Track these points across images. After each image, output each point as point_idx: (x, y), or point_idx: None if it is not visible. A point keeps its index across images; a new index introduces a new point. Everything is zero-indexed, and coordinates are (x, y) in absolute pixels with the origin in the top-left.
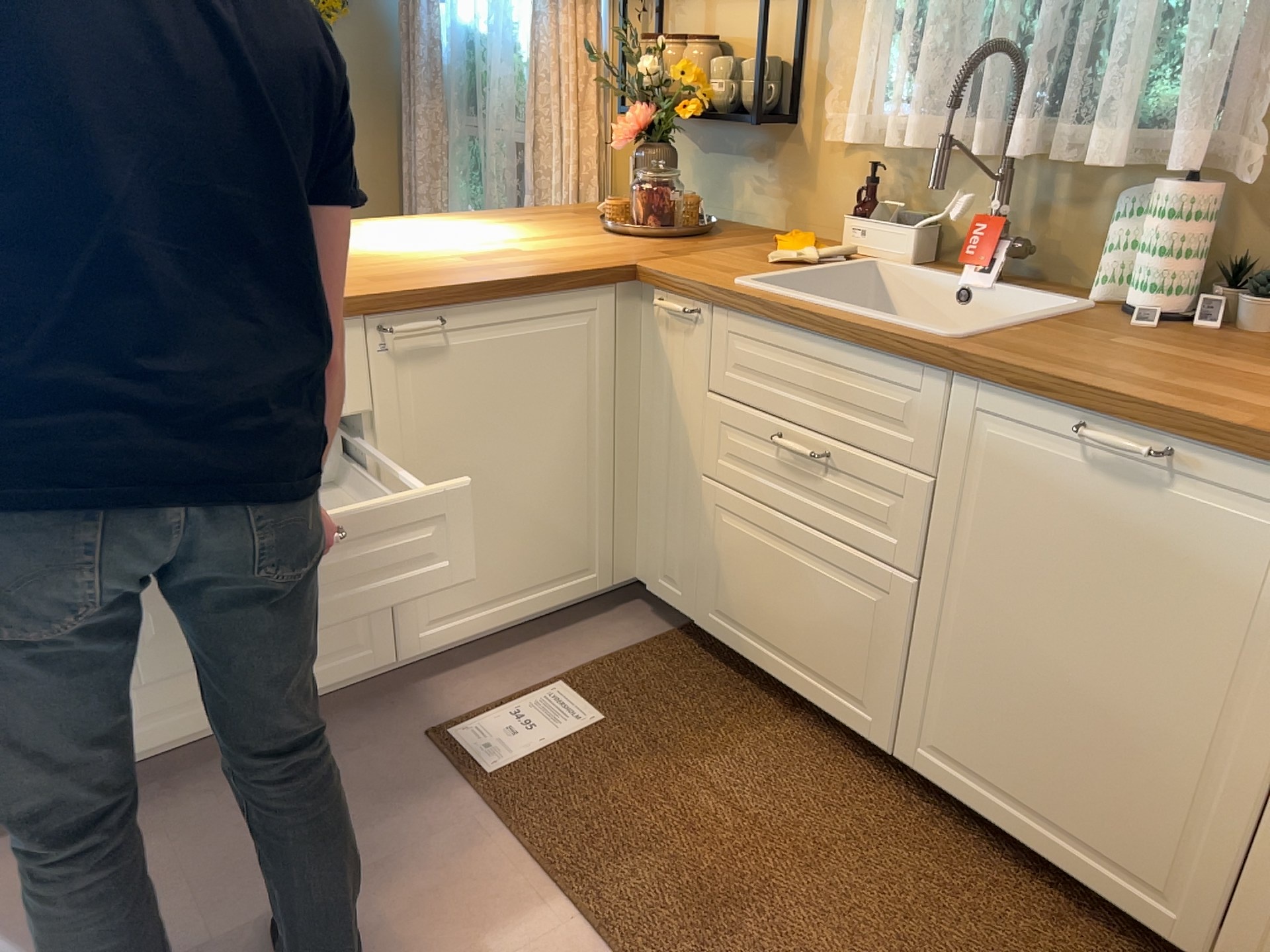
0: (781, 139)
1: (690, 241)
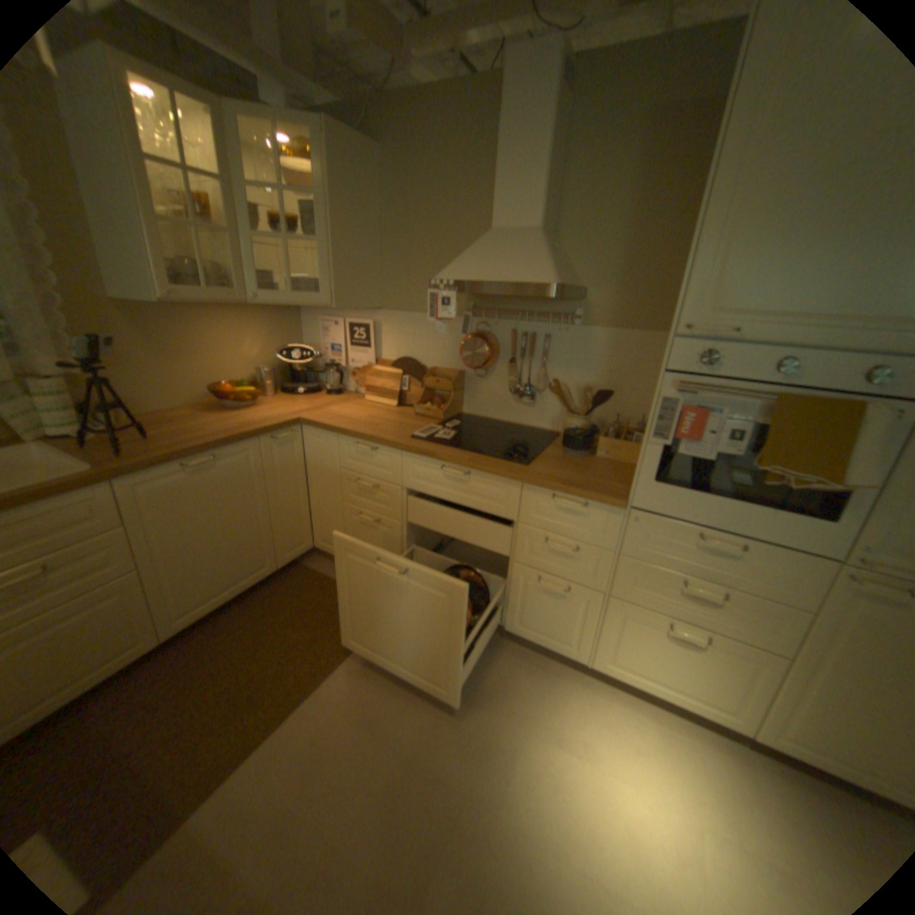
0: None
1: None
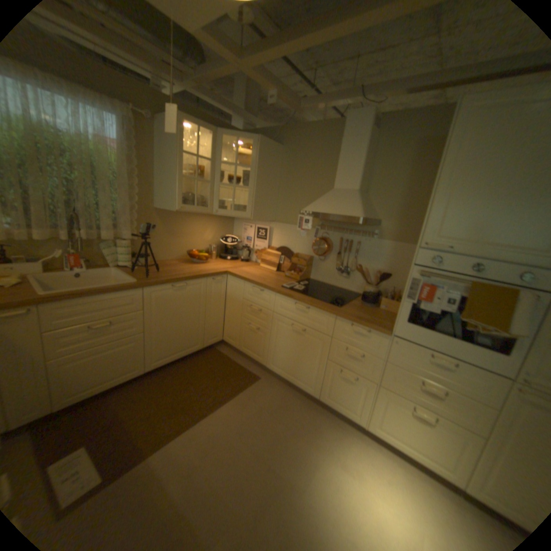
0: None
1: None
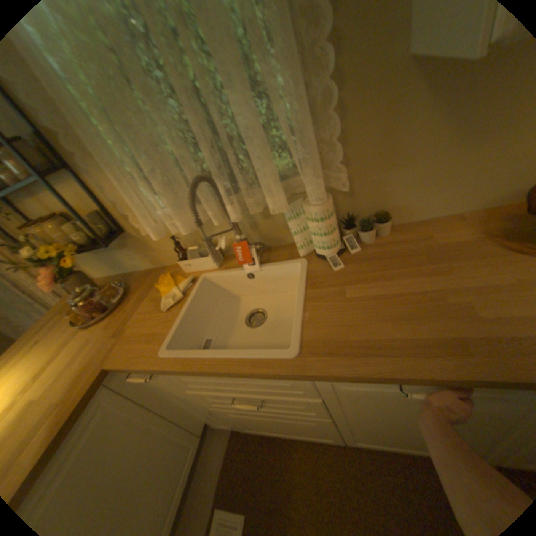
0: (122, 237)
1: (119, 310)
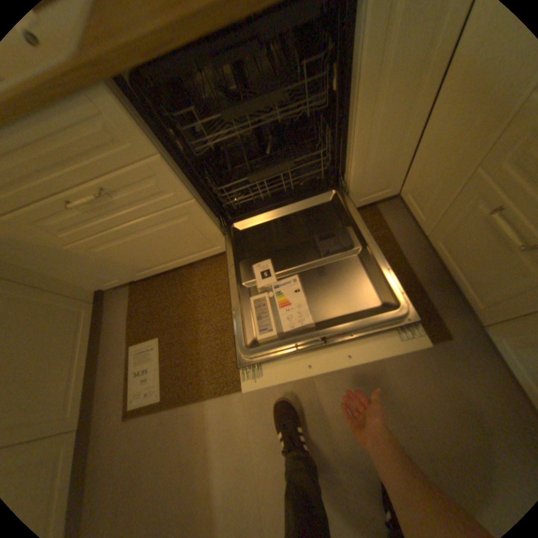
0: None
1: None
